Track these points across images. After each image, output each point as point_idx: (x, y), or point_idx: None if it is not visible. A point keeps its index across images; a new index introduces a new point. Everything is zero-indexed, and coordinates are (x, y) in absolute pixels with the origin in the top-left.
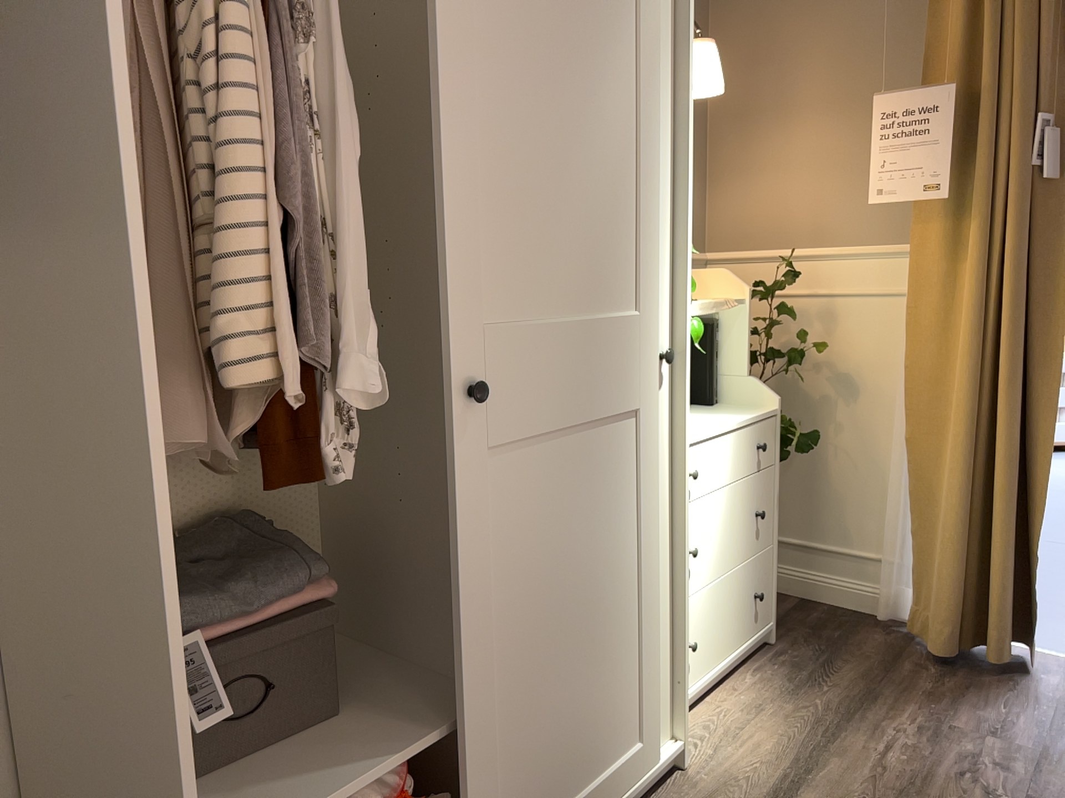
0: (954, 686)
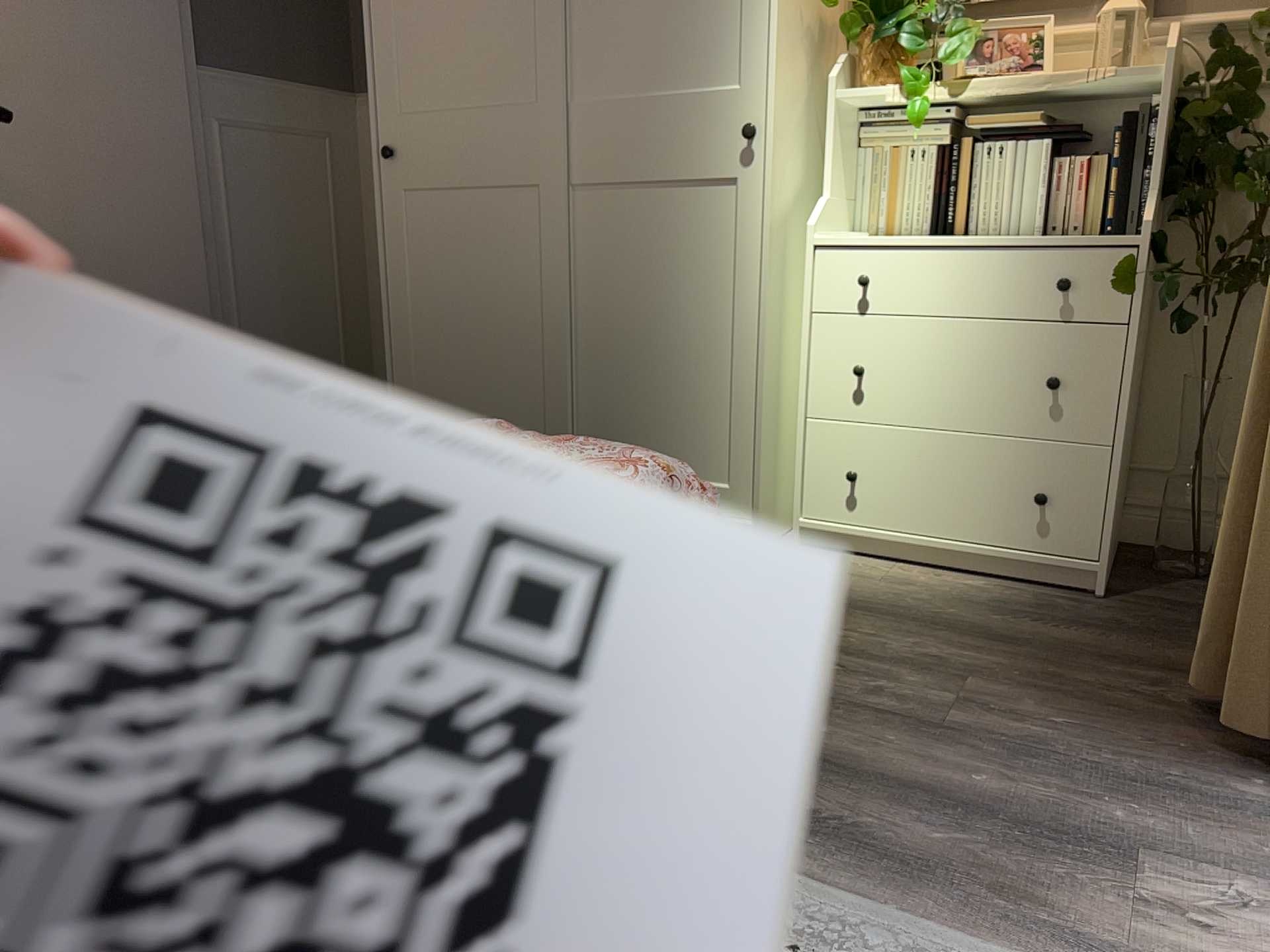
0: (1119, 705)
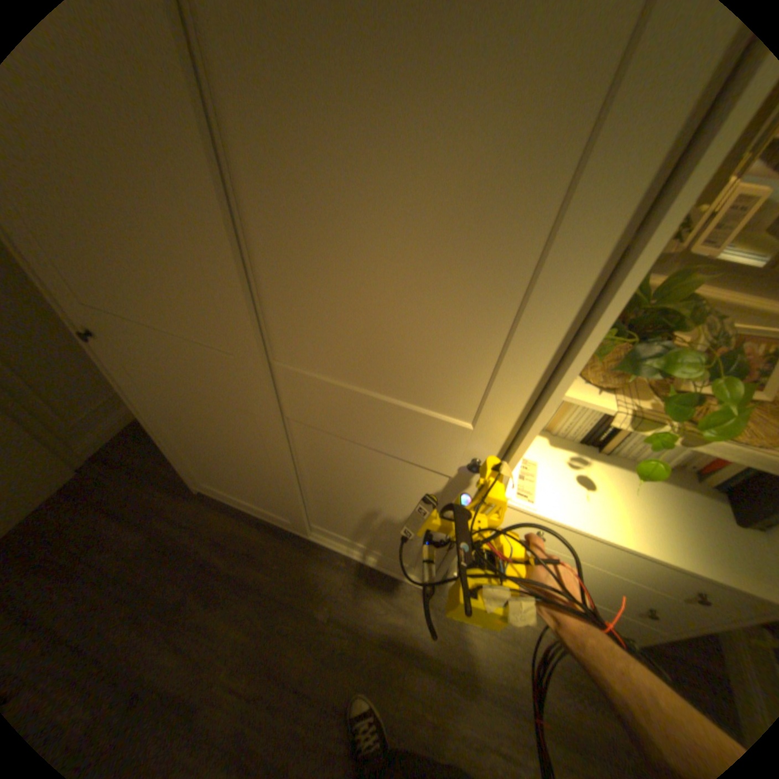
0: None
